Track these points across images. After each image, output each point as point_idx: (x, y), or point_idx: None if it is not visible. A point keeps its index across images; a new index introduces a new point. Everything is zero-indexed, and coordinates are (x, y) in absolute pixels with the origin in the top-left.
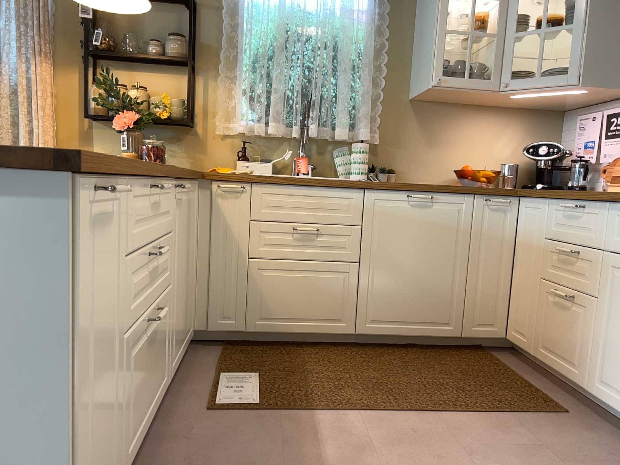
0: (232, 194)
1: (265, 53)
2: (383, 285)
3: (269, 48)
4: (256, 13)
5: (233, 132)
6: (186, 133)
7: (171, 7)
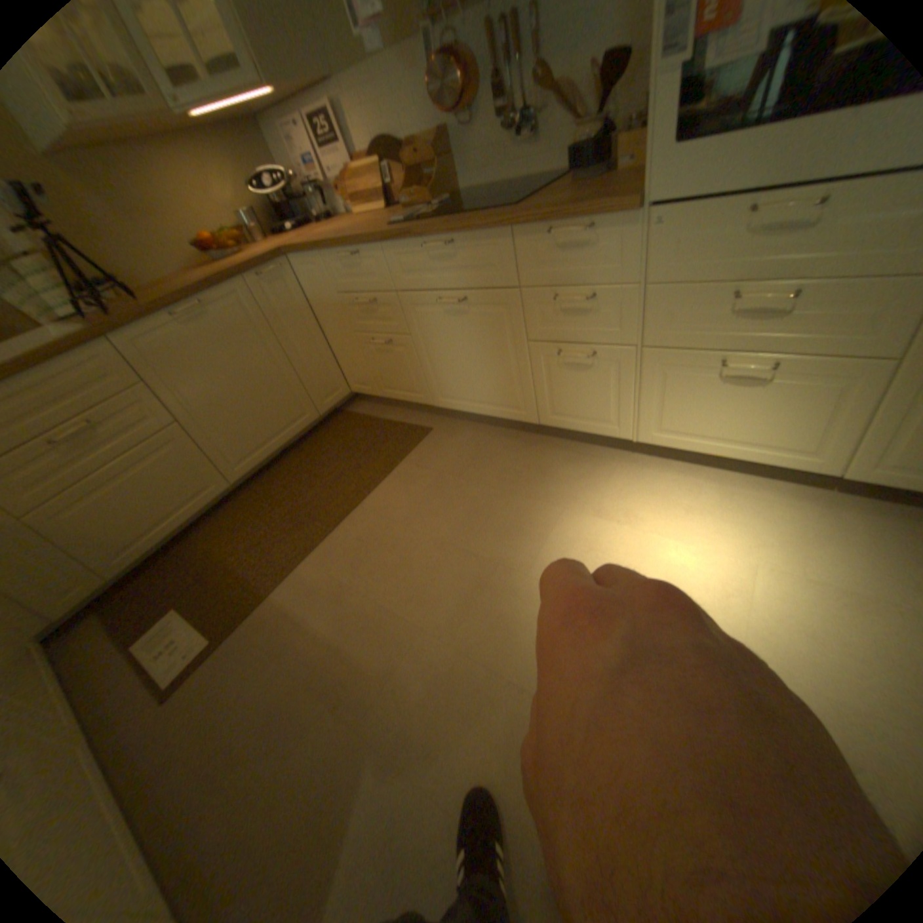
0: None
1: None
2: (221, 425)
3: None
4: None
5: None
6: None
7: None
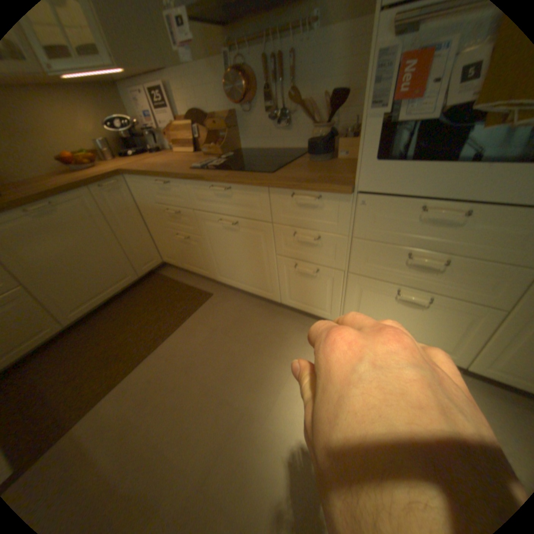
0: None
1: None
2: (57, 288)
3: None
4: None
5: None
6: None
7: None
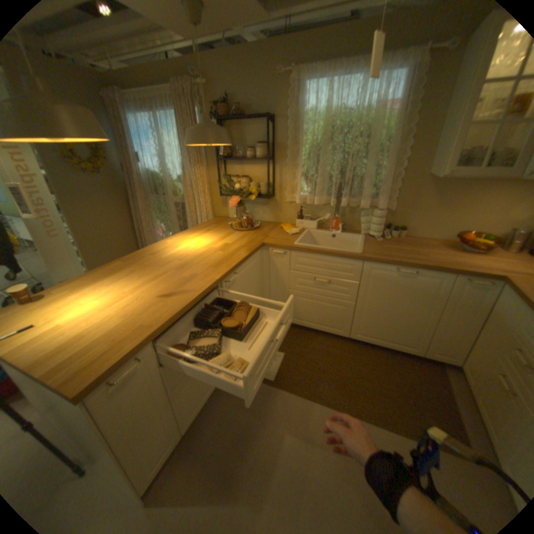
0: (280, 255)
1: (315, 148)
2: (370, 318)
3: (319, 142)
4: (311, 116)
5: (295, 201)
6: (270, 200)
7: (258, 120)
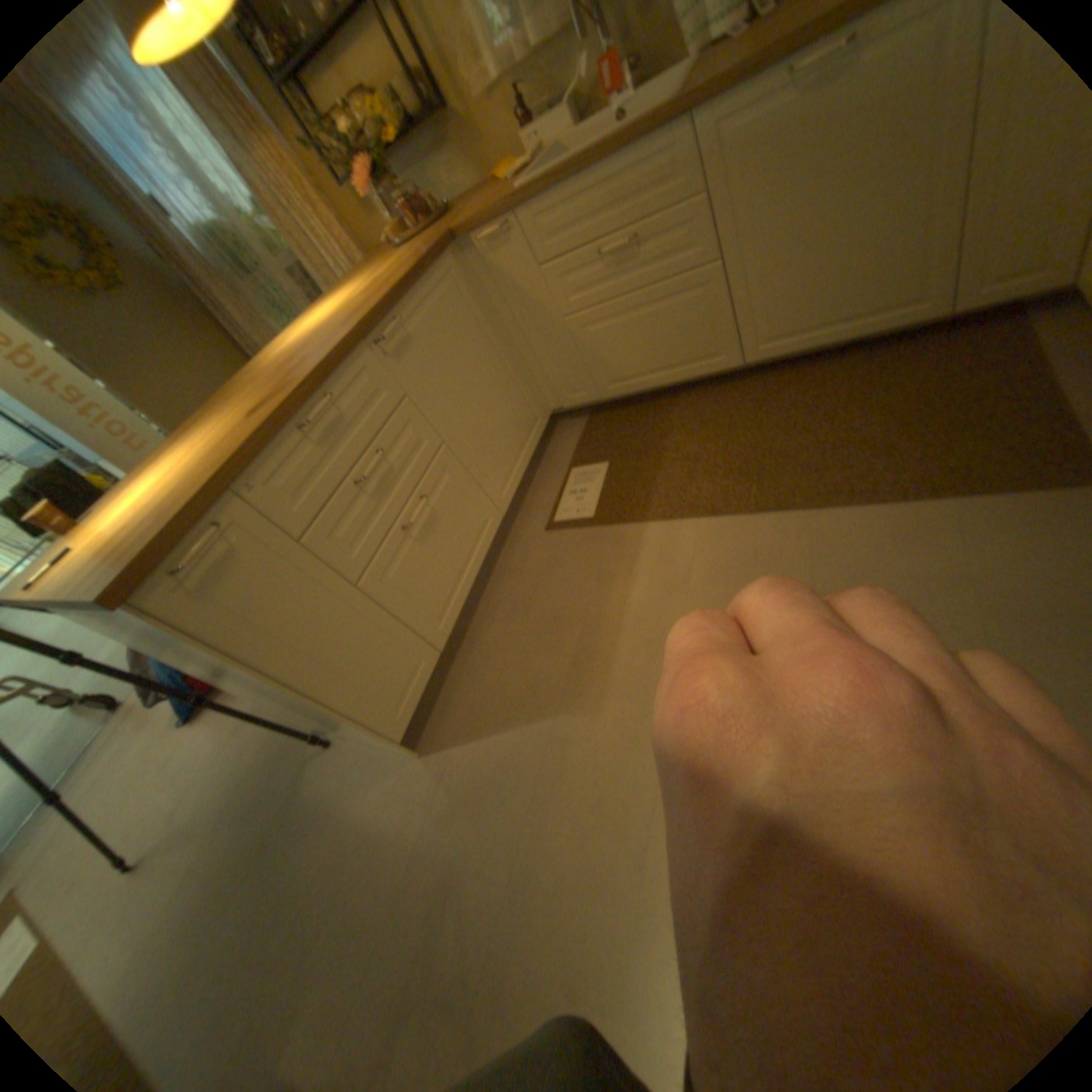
0: (501, 240)
1: None
2: (774, 280)
3: None
4: None
5: (493, 78)
6: (445, 122)
7: None
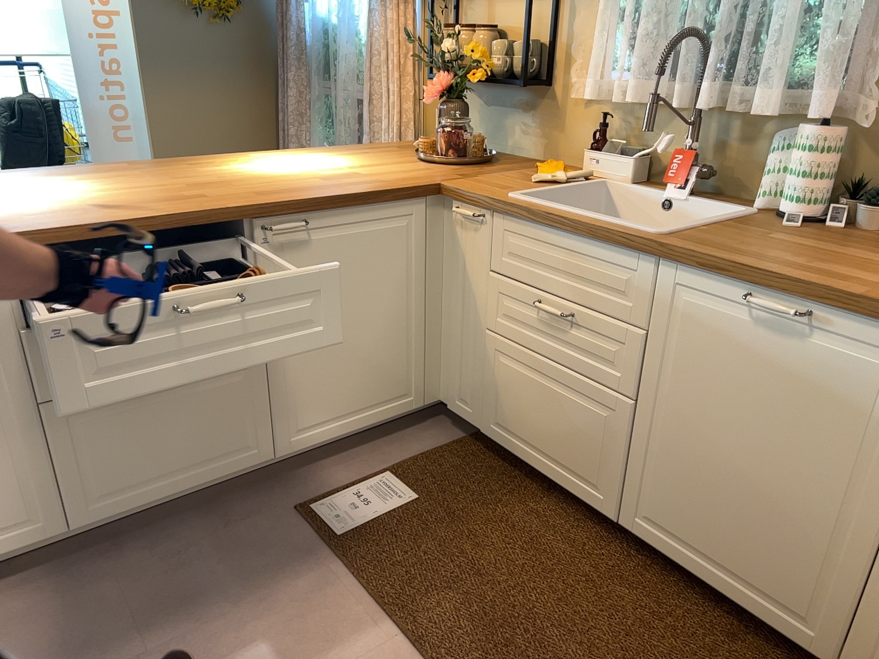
0: (473, 224)
1: None
2: (671, 464)
3: None
4: None
5: (592, 97)
6: (541, 96)
7: None
